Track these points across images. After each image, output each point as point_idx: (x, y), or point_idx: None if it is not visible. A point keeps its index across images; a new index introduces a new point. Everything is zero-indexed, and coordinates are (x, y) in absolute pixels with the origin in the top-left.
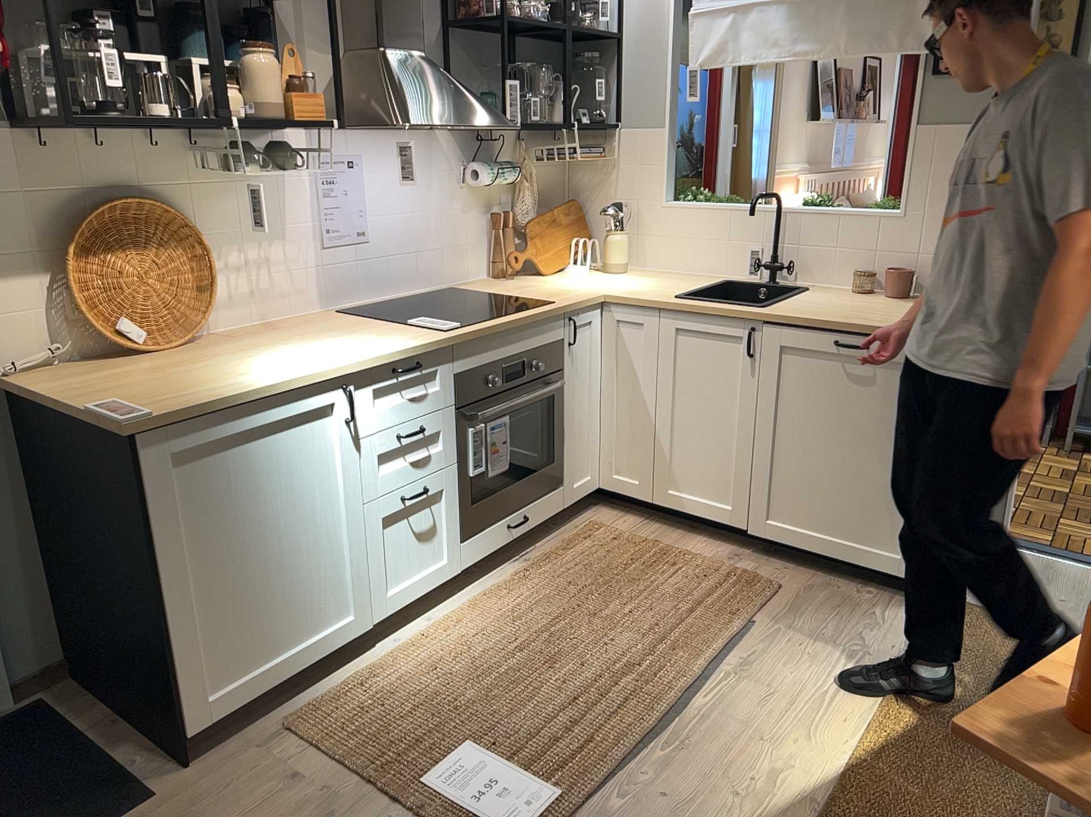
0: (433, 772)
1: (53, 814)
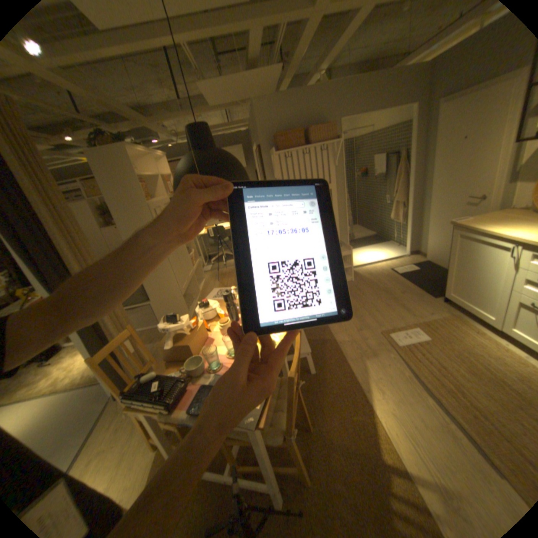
0: (421, 330)
1: (435, 288)
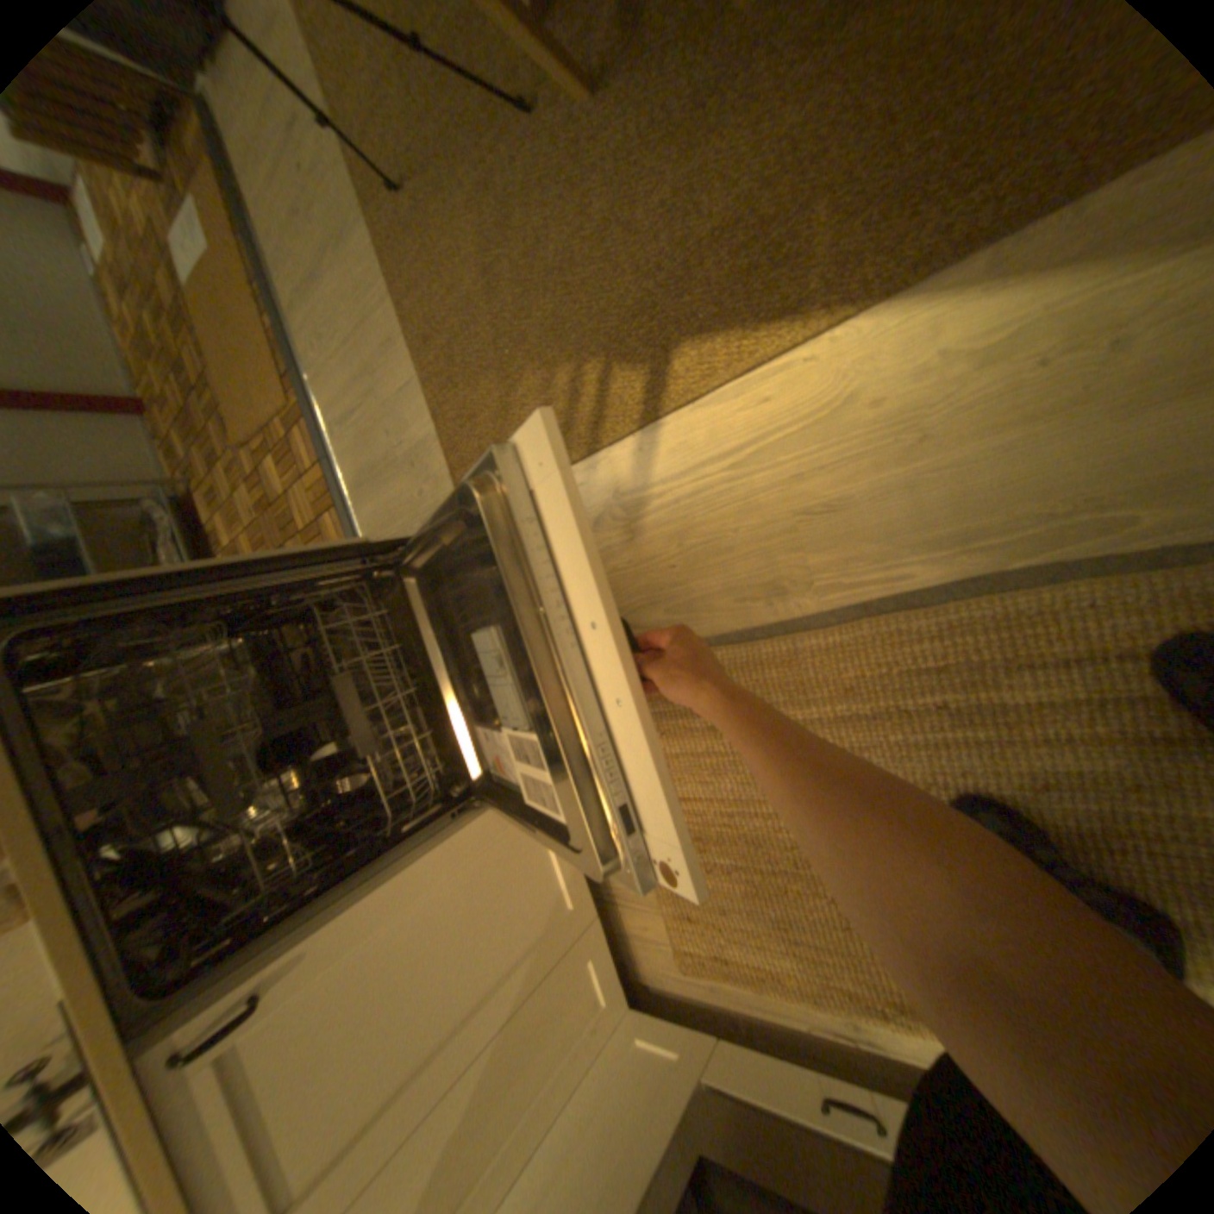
0: None
1: None
